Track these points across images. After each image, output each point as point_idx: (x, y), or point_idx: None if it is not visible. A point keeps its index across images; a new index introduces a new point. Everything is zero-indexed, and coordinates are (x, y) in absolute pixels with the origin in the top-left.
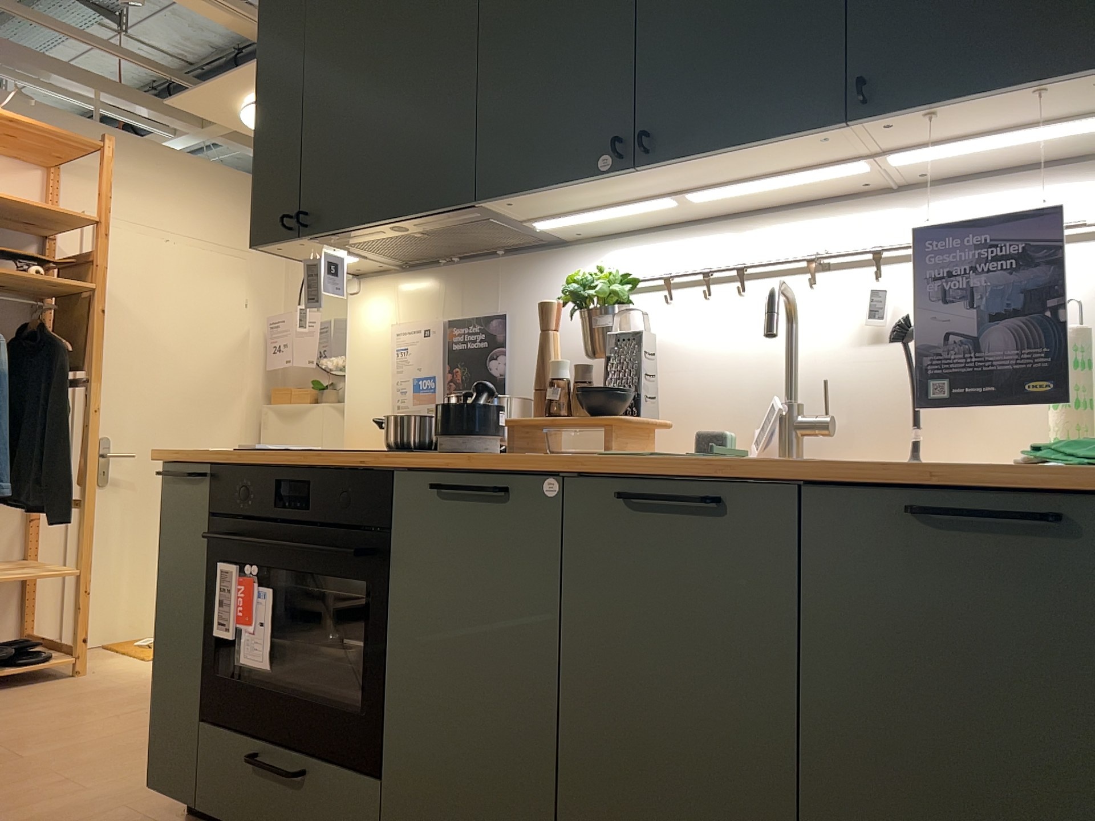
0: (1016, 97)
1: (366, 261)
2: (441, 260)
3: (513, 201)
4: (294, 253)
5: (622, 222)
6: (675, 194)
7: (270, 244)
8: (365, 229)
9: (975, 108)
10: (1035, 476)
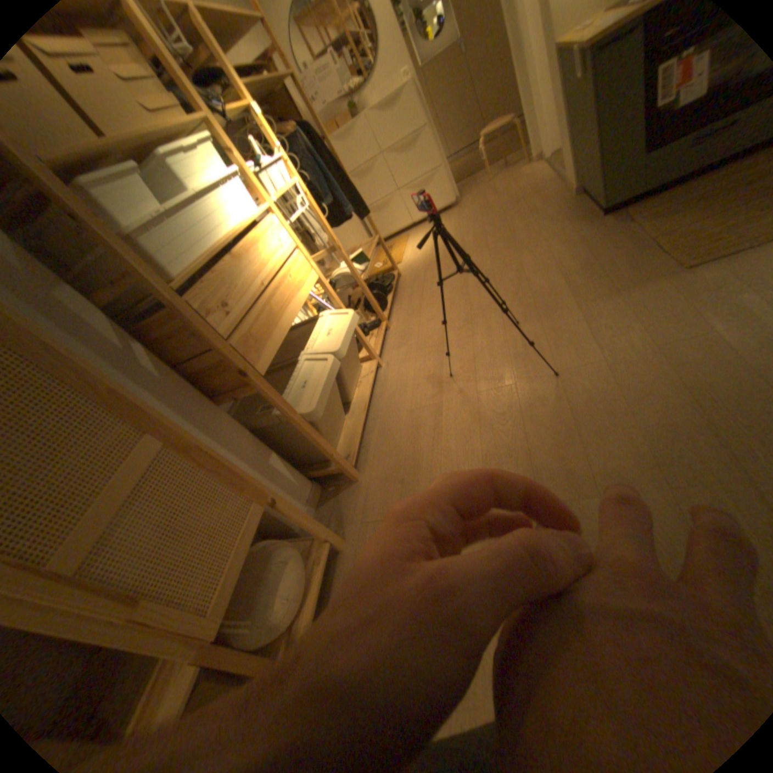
0: None
1: None
2: None
3: None
4: None
5: None
6: None
7: None
8: None
9: None
10: None
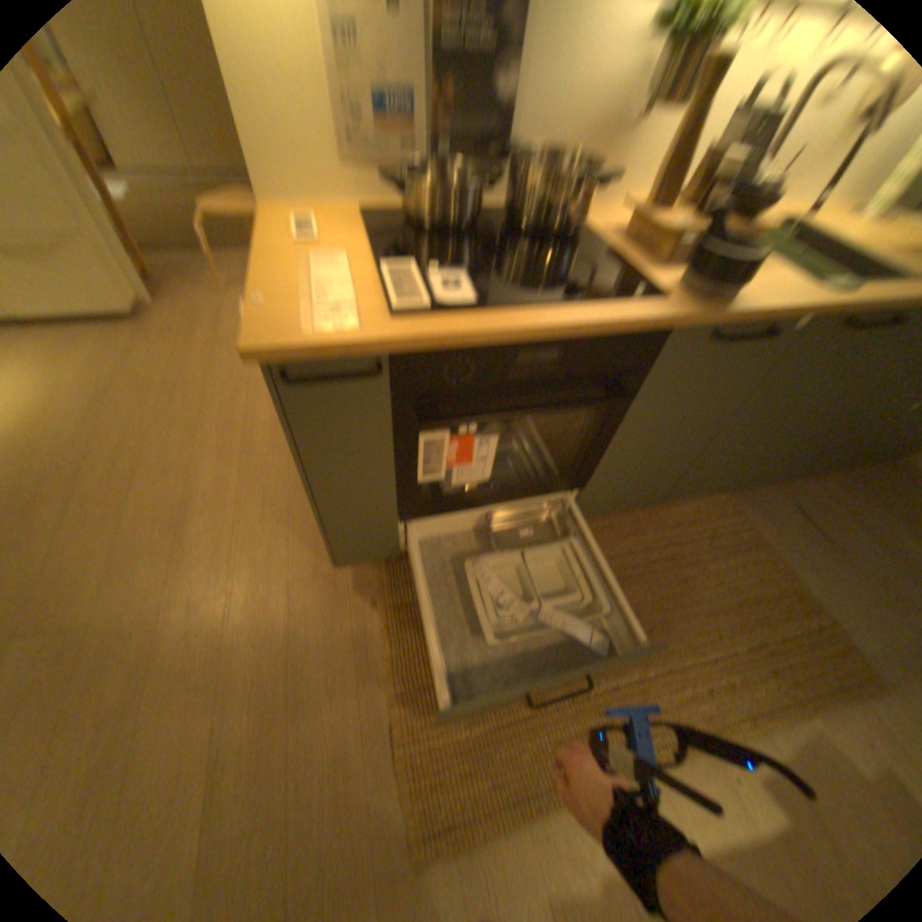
0: None
1: None
2: None
3: None
4: None
5: None
6: None
7: None
8: None
9: None
10: None
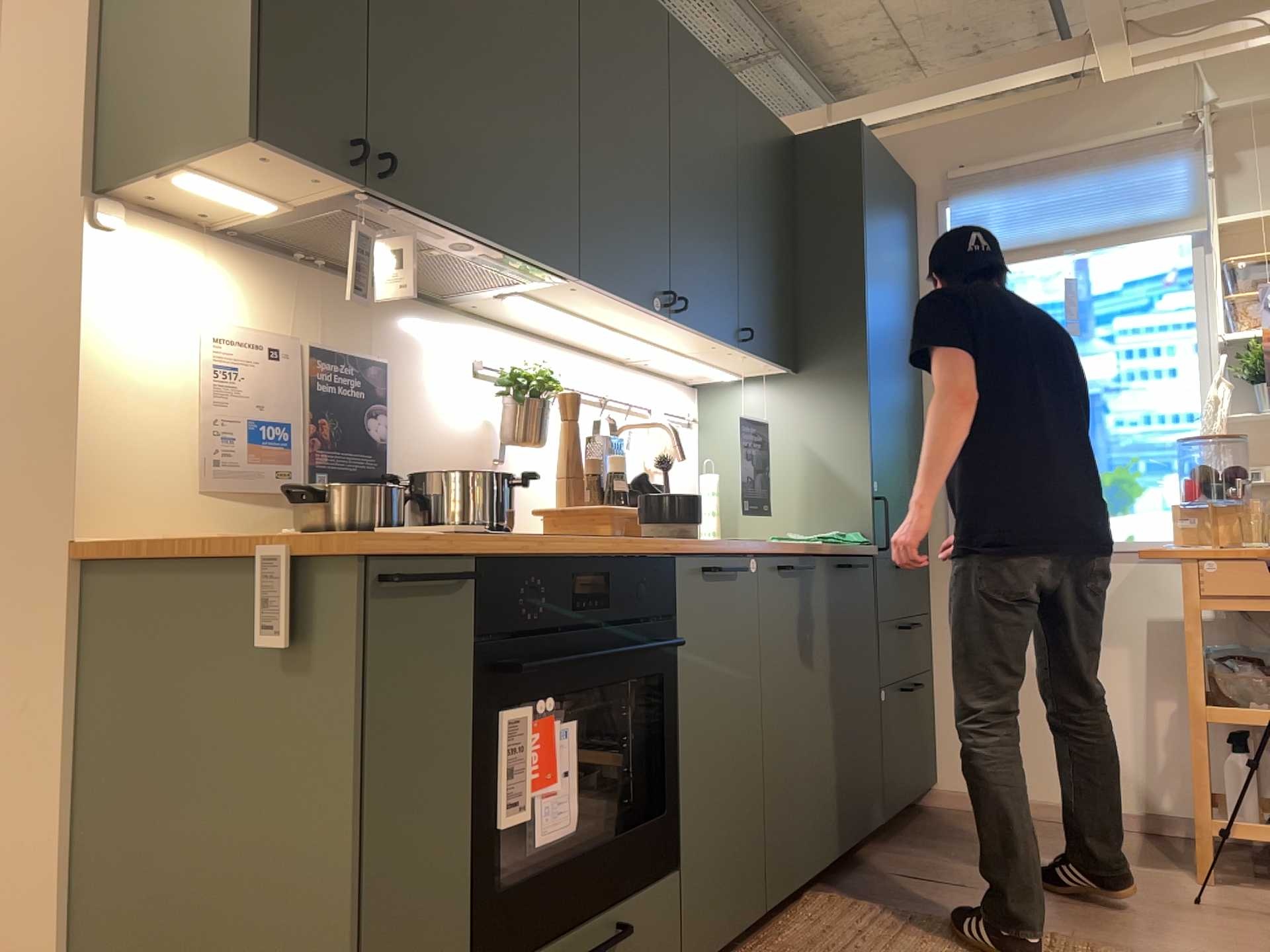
0: (766, 362)
1: (242, 212)
2: (305, 254)
3: (581, 287)
4: (238, 165)
5: (512, 314)
6: (614, 327)
7: (286, 150)
8: (447, 228)
9: (754, 359)
10: (863, 549)
